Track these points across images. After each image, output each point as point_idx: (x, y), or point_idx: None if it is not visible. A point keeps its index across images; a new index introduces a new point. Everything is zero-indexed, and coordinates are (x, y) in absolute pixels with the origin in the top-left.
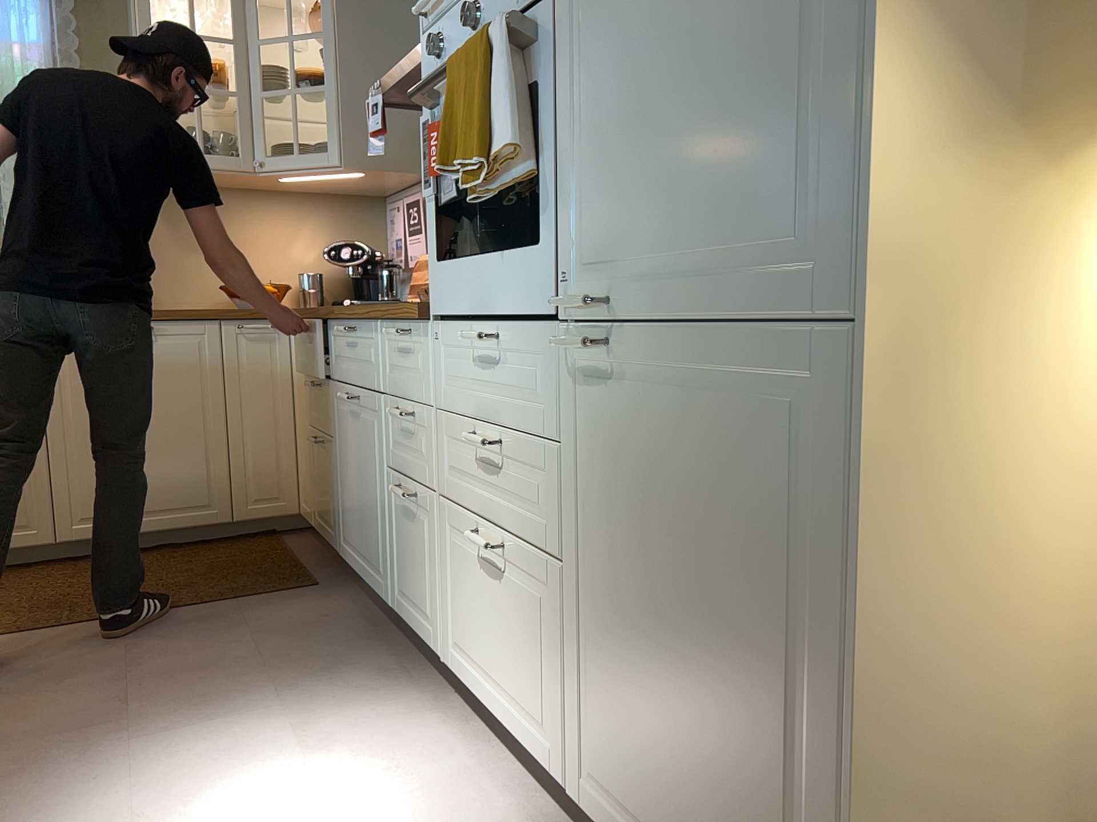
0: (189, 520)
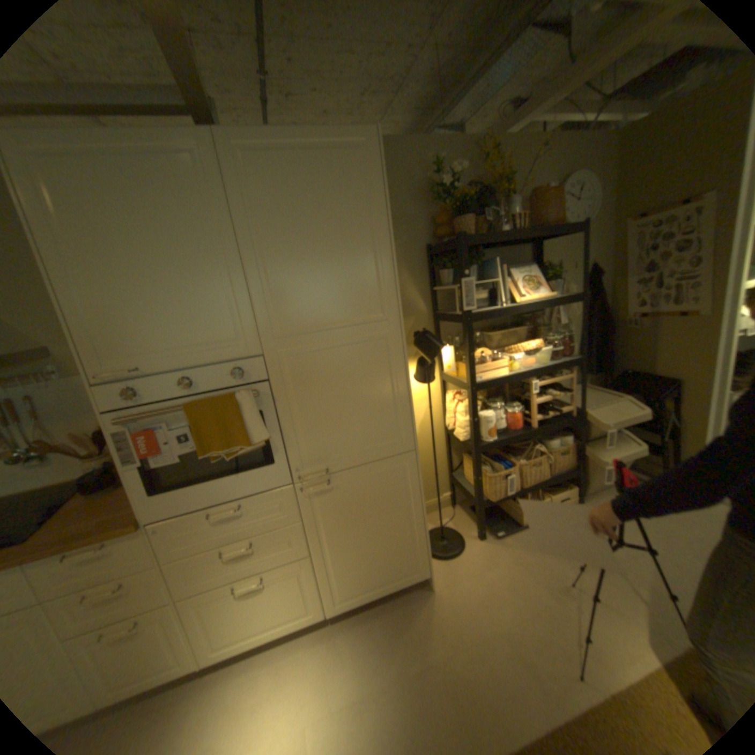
0: None
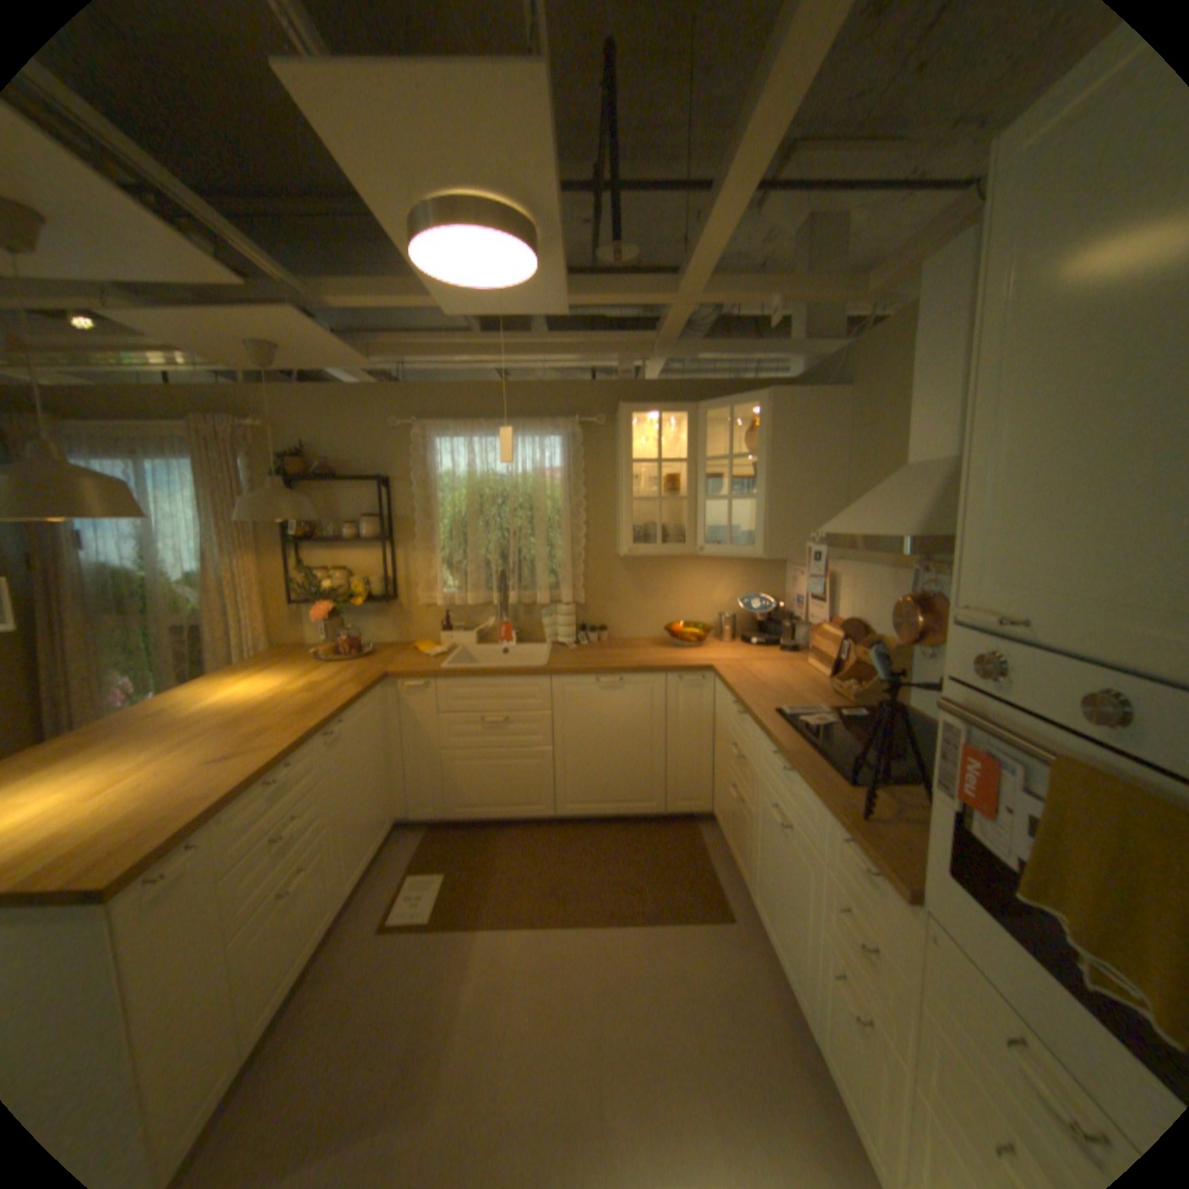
0: (637, 810)
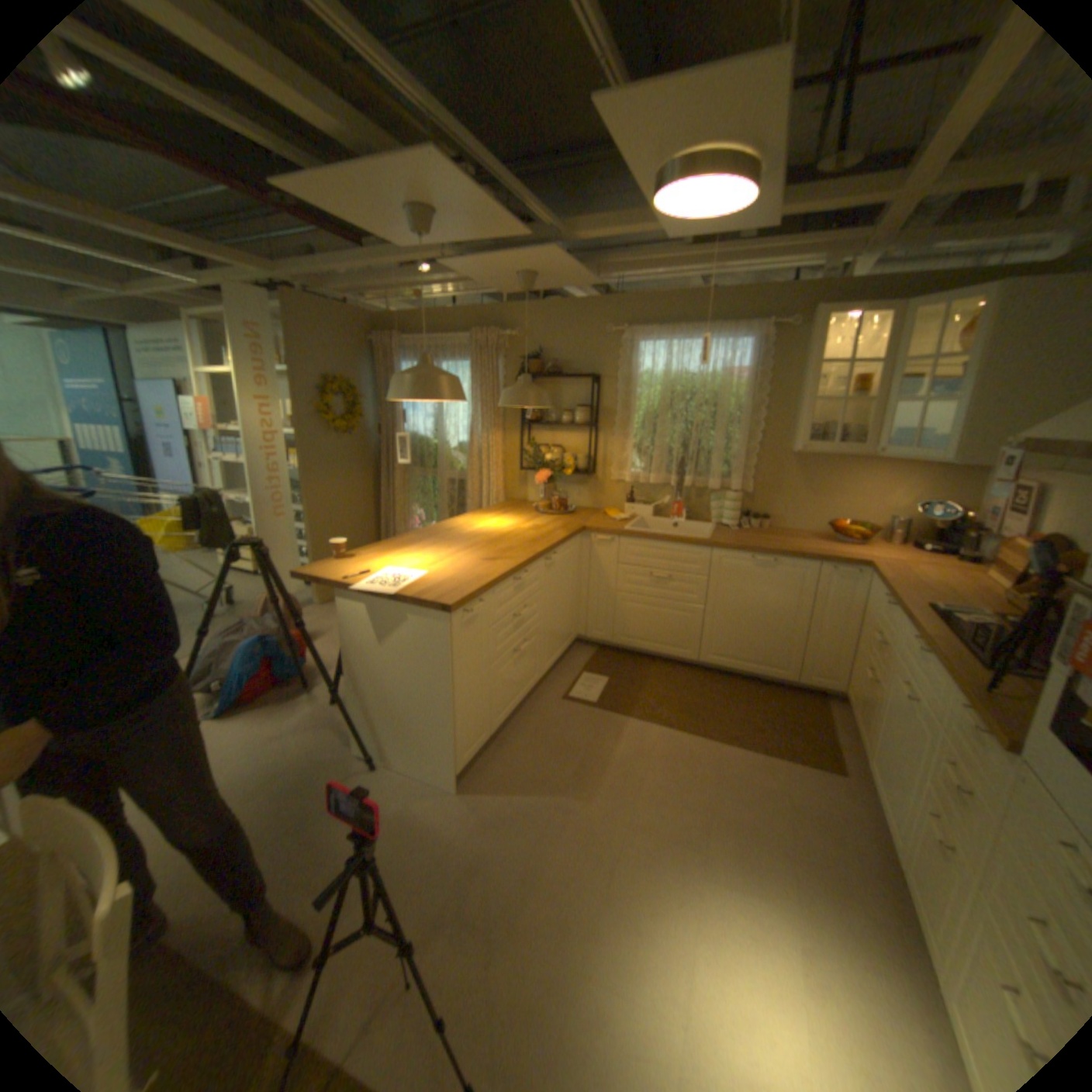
0: (771, 674)
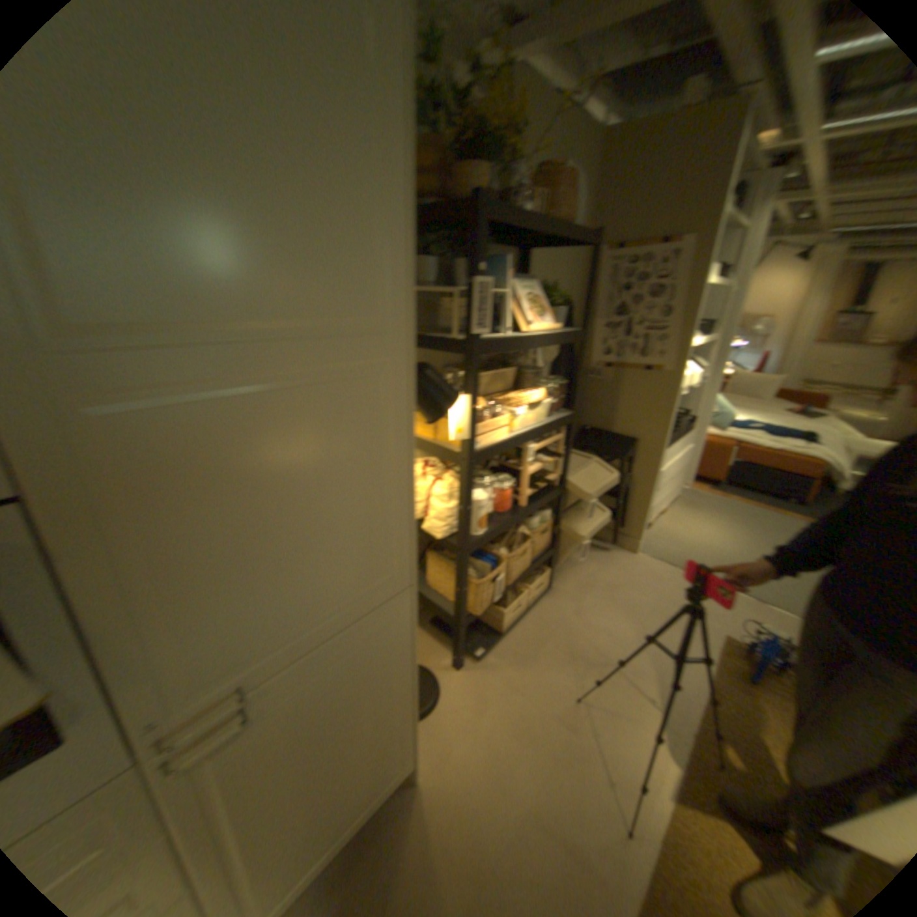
0: None
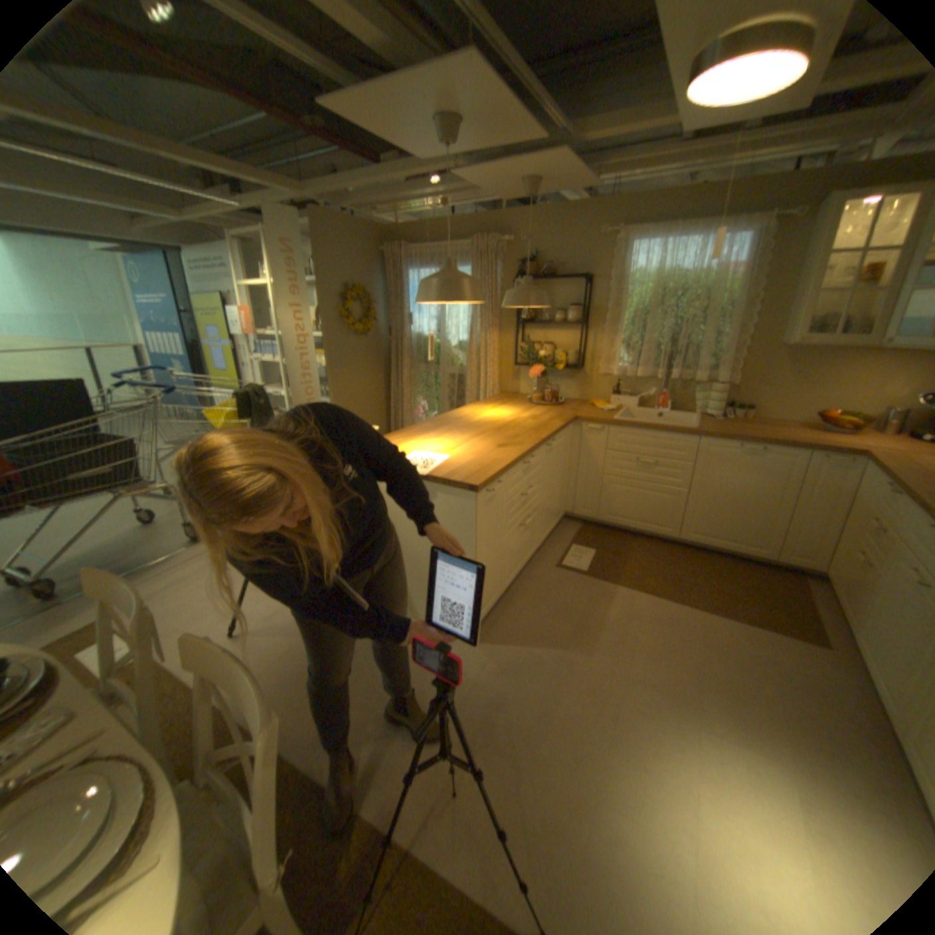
0: (751, 552)
